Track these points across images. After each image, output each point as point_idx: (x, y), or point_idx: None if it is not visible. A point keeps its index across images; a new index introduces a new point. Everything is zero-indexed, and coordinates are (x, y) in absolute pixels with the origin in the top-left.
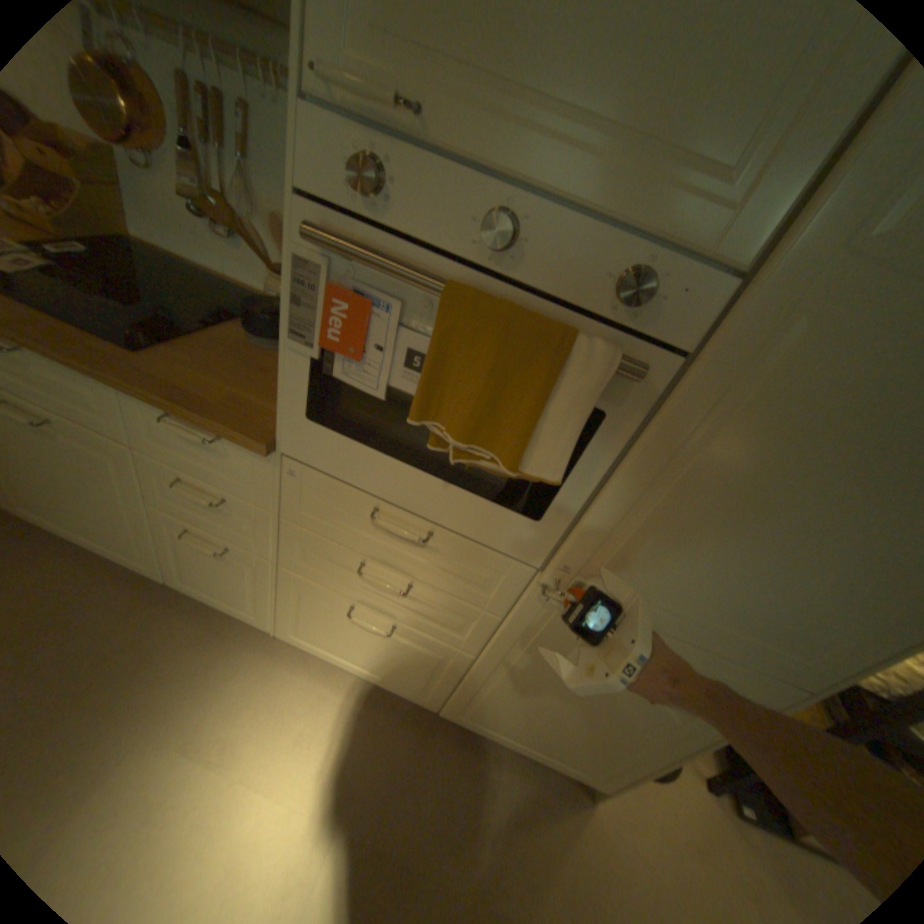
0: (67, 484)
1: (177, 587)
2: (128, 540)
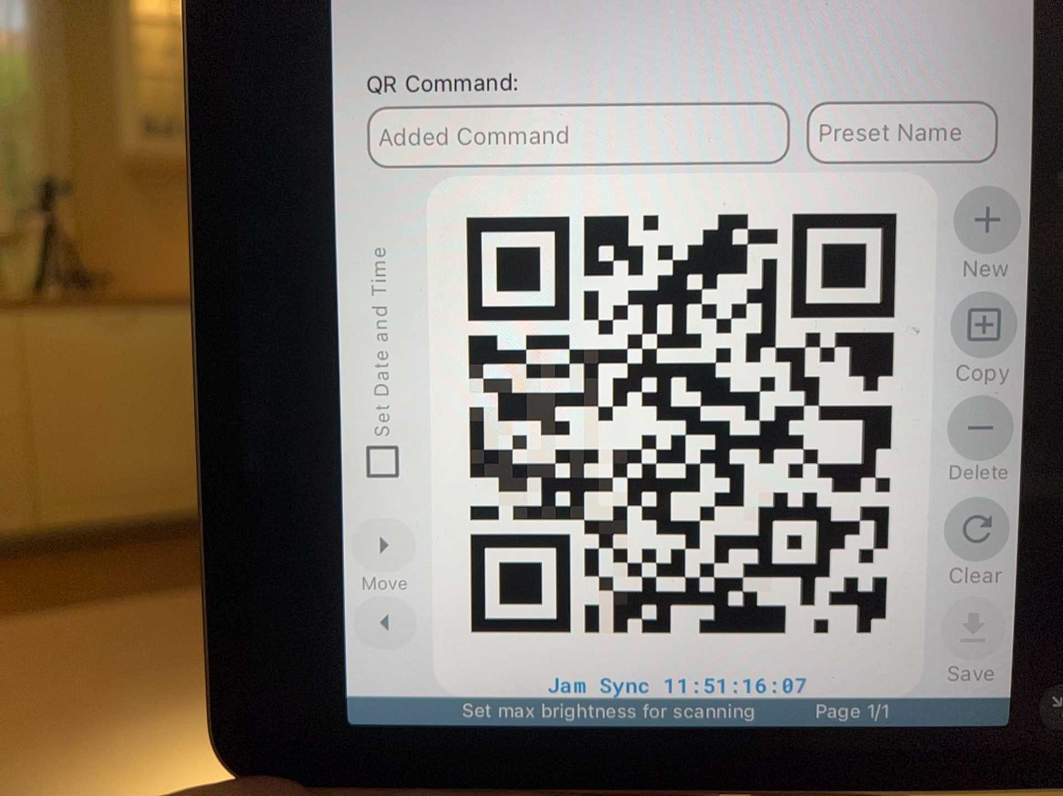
0: None
1: None
2: None
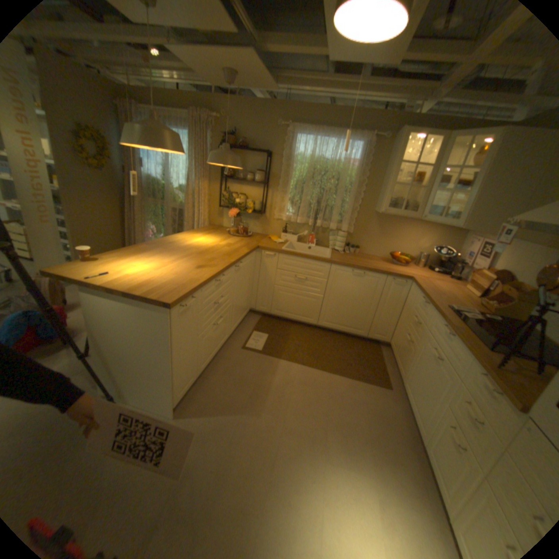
0: (429, 384)
1: (429, 453)
2: (429, 417)
